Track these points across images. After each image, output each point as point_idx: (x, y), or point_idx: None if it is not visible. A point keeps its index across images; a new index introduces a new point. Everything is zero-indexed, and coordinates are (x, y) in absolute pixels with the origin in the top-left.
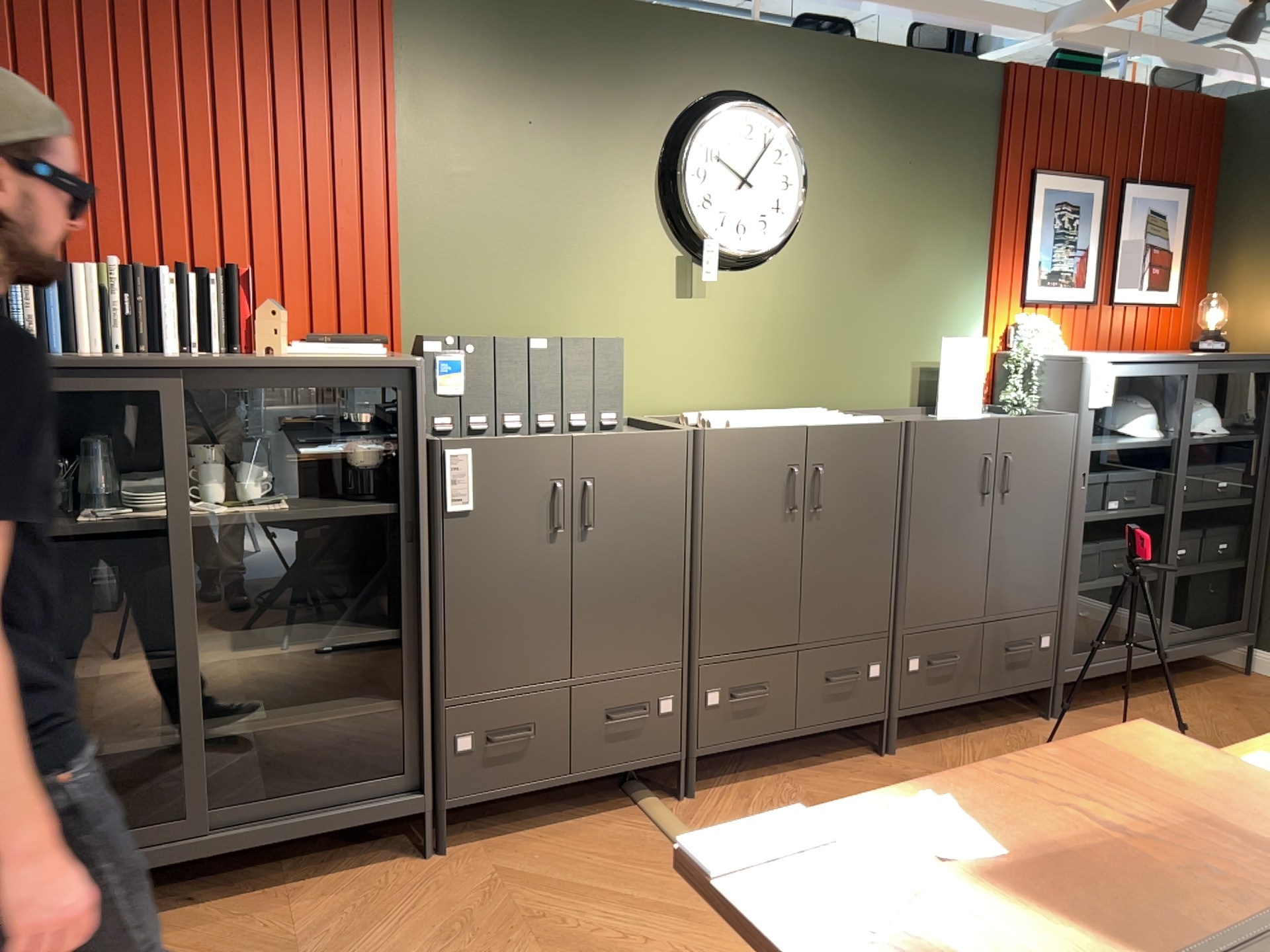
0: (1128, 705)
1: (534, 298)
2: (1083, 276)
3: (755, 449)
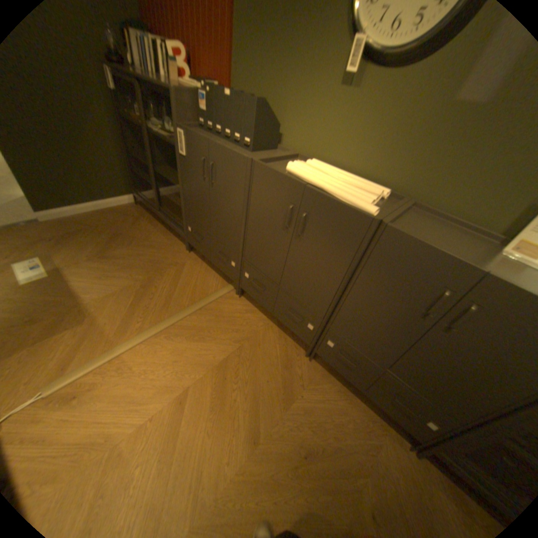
0: None
1: (273, 73)
2: None
3: (275, 183)
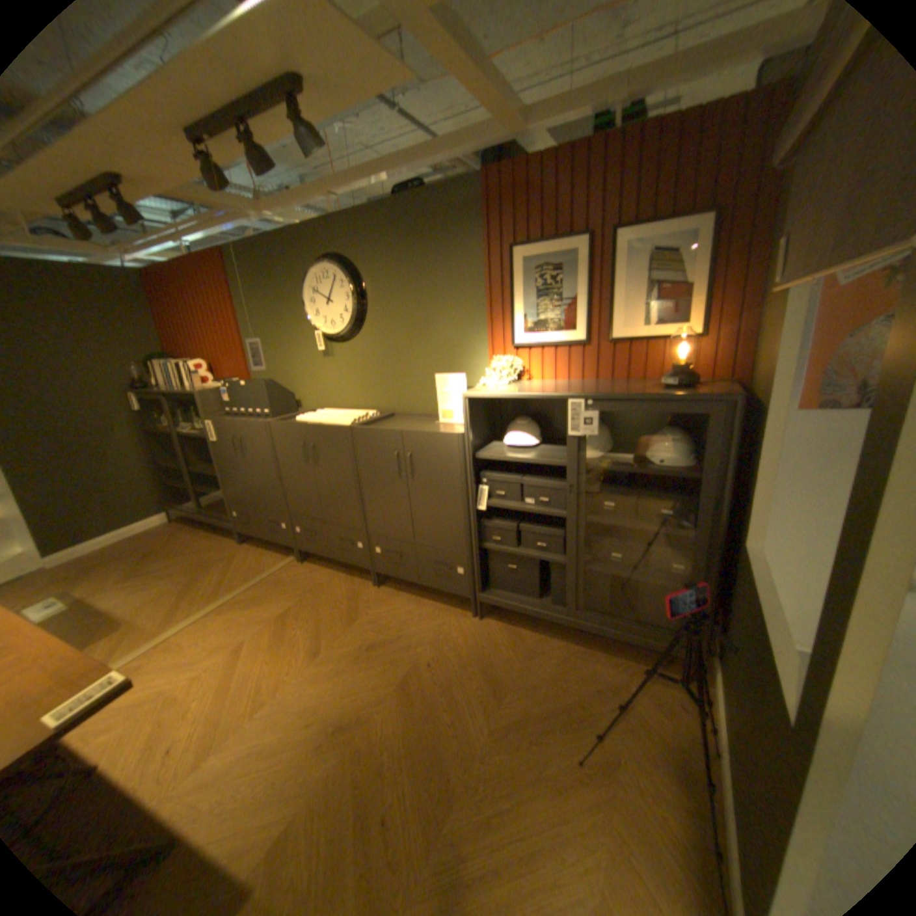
0: (537, 641)
1: (280, 362)
2: (571, 320)
3: (288, 432)
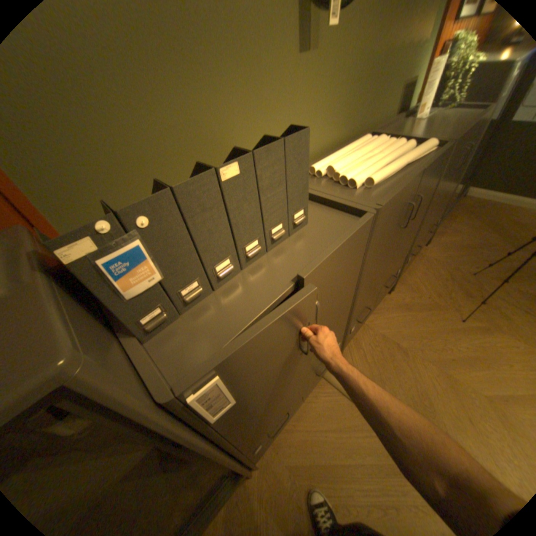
0: (443, 227)
1: (174, 84)
2: None
3: (399, 202)
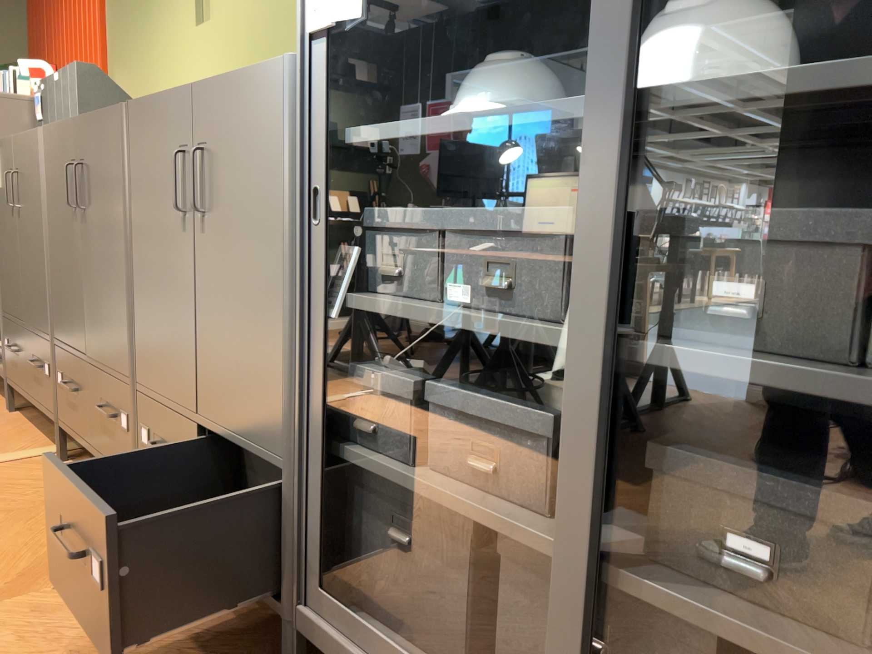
0: None
1: (143, 55)
2: None
3: (59, 145)
